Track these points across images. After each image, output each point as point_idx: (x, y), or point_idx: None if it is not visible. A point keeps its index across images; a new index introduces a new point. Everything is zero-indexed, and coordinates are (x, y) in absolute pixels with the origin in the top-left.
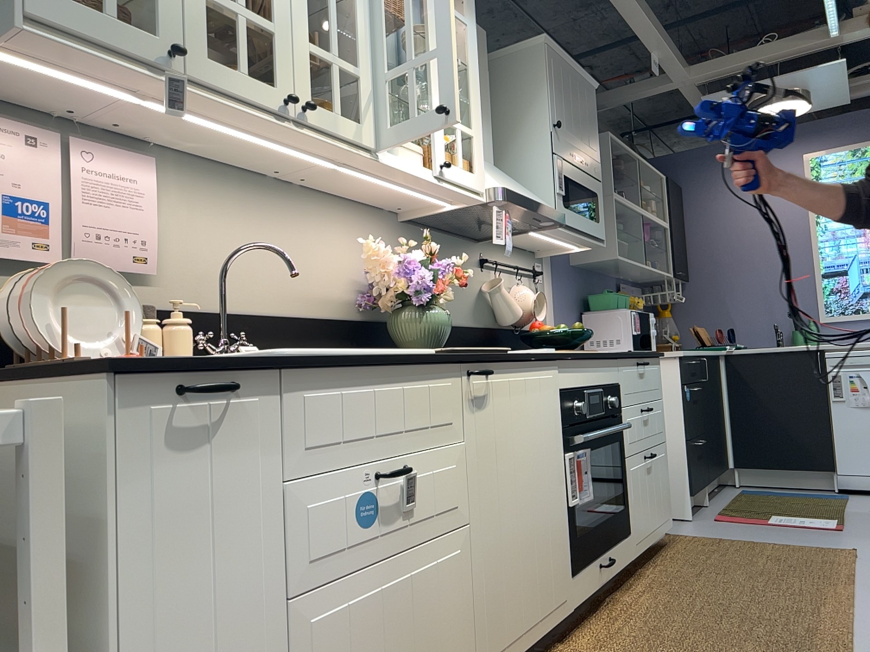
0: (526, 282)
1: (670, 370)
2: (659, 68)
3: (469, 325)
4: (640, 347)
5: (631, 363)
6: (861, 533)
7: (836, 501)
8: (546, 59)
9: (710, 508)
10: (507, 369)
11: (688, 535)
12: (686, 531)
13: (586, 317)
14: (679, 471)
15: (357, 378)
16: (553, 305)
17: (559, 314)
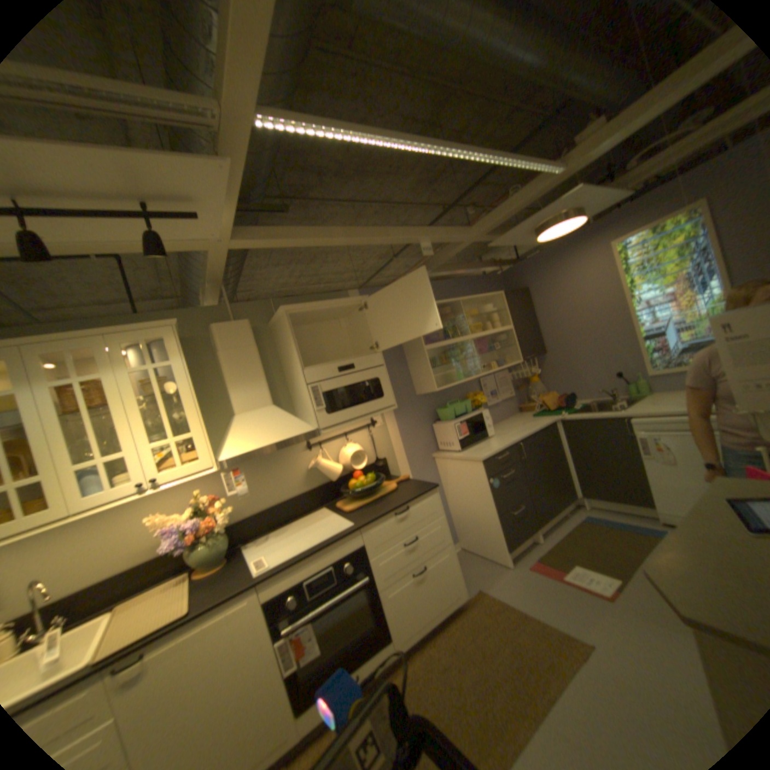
0: (360, 435)
1: (478, 469)
2: (432, 248)
3: (299, 494)
4: (469, 444)
5: (380, 522)
6: (624, 615)
7: (646, 546)
8: (287, 322)
9: (541, 550)
10: (173, 636)
11: (490, 598)
12: (496, 588)
13: (433, 426)
14: (498, 537)
15: None
16: (395, 434)
17: (403, 437)
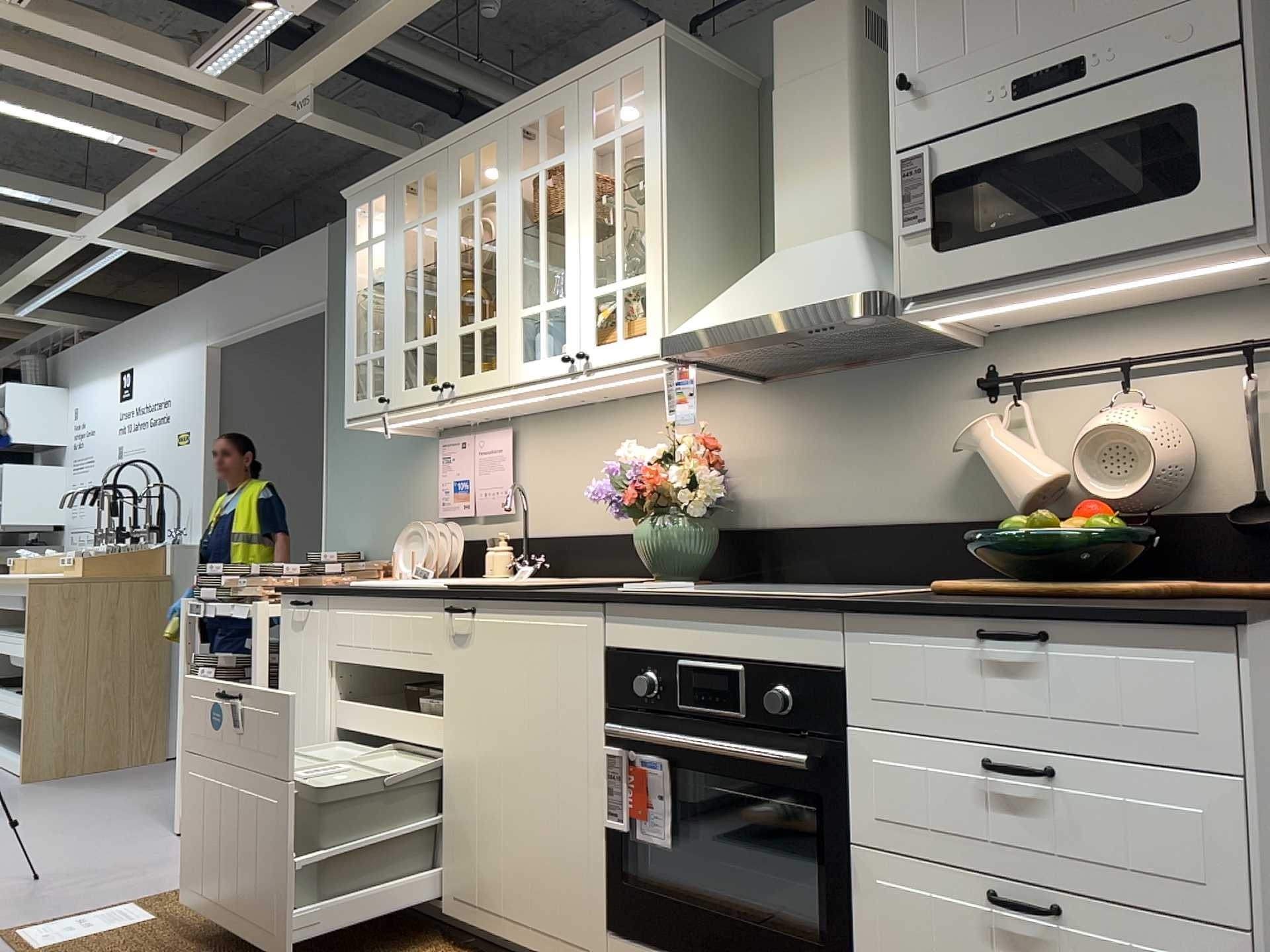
0: (1210, 382)
1: None
2: None
3: (925, 519)
4: None
5: (919, 627)
6: None
7: None
8: None
9: None
10: (501, 609)
11: None
12: None
13: None
14: None
15: (364, 604)
16: None
17: None
